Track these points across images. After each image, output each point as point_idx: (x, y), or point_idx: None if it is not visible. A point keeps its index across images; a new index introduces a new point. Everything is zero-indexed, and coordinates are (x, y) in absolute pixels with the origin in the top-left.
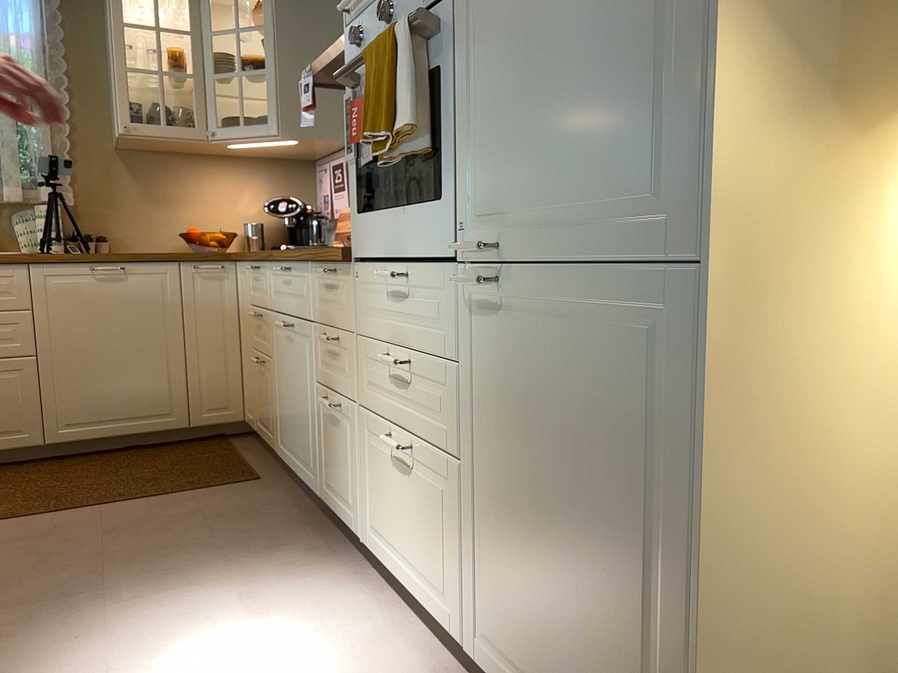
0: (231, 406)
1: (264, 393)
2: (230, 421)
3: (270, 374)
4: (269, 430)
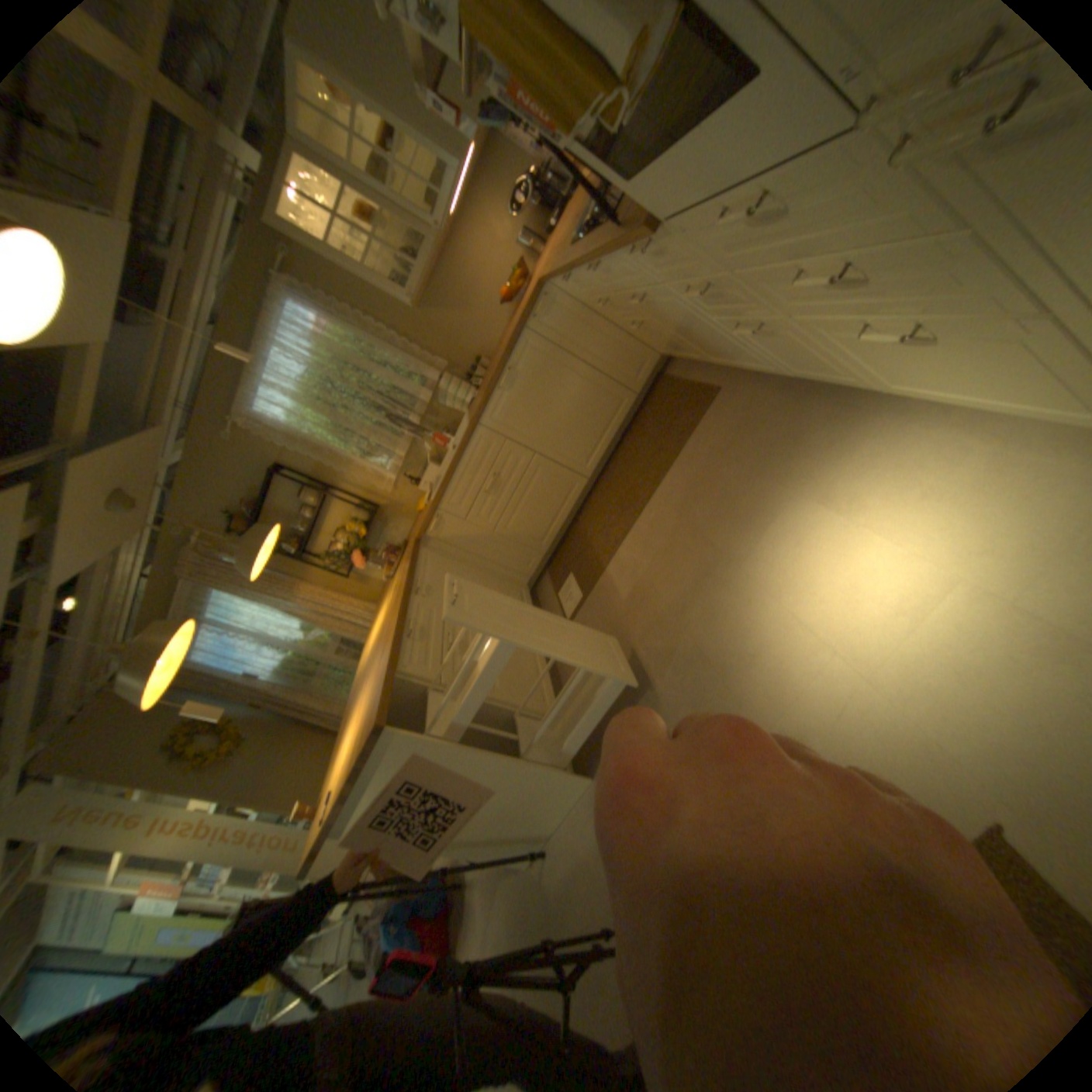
0: (648, 355)
1: (665, 335)
2: (657, 363)
3: (657, 324)
4: (693, 351)
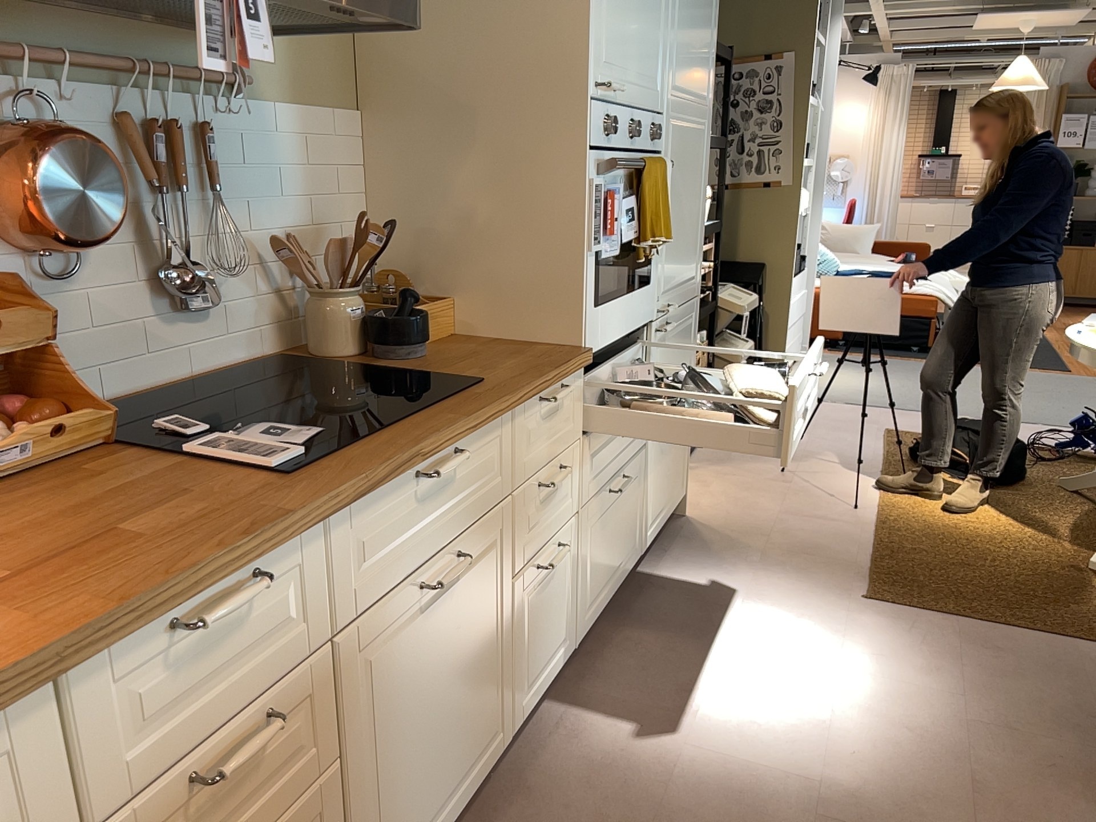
0: None
1: None
2: None
3: None
4: None
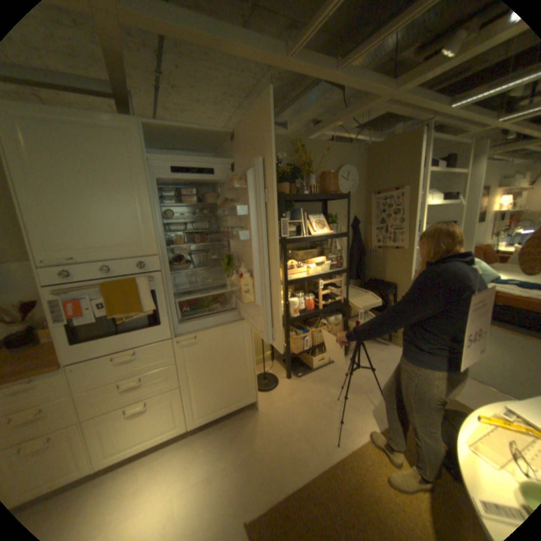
0: None
1: None
2: None
3: None
4: None
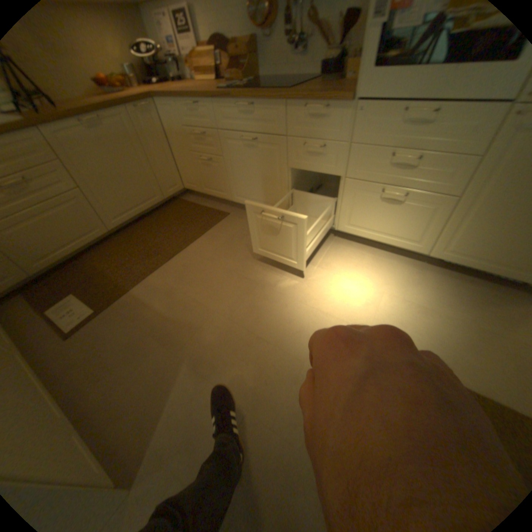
0: (177, 182)
1: (213, 173)
2: (179, 189)
3: (219, 164)
4: (221, 190)
